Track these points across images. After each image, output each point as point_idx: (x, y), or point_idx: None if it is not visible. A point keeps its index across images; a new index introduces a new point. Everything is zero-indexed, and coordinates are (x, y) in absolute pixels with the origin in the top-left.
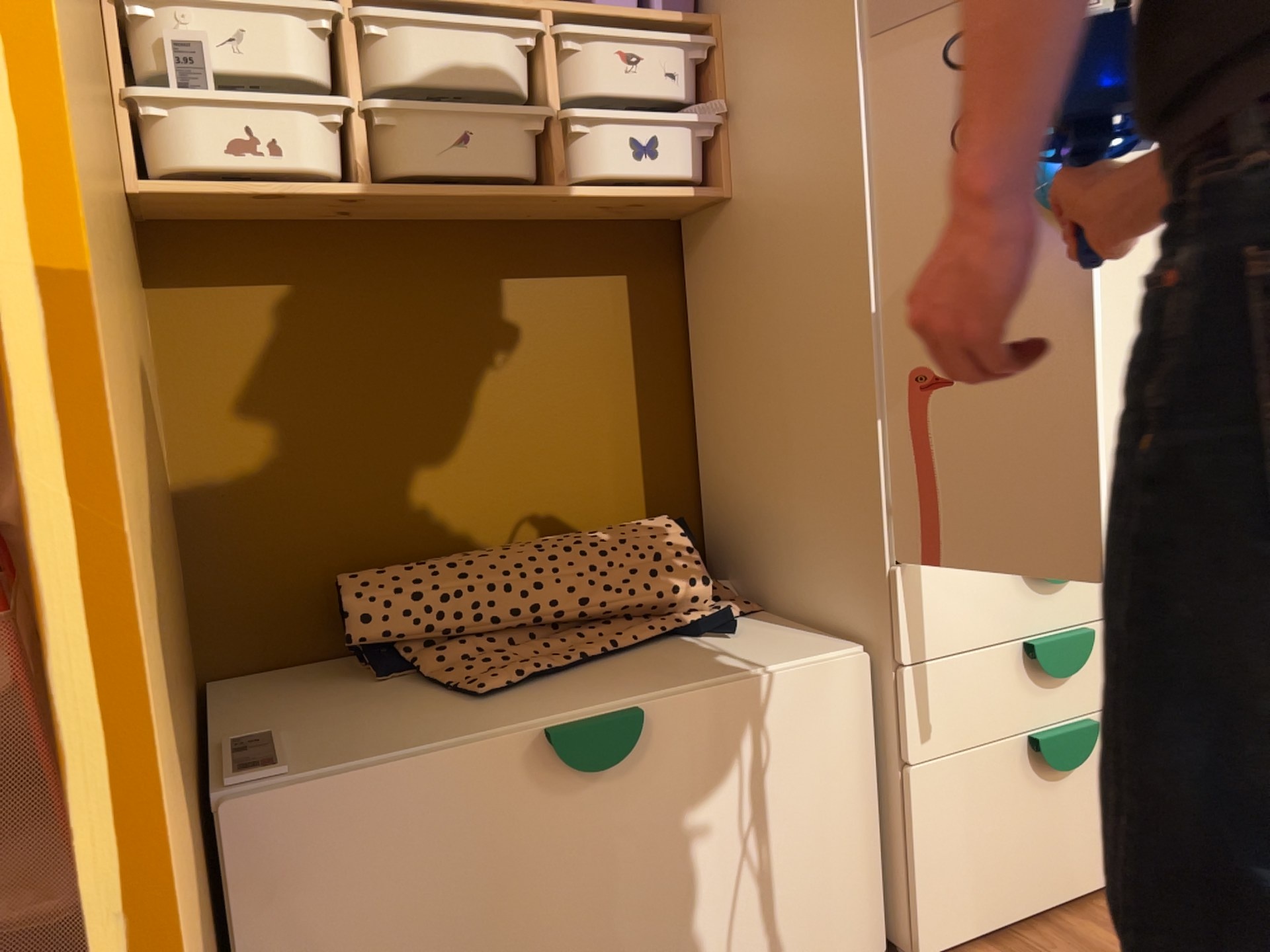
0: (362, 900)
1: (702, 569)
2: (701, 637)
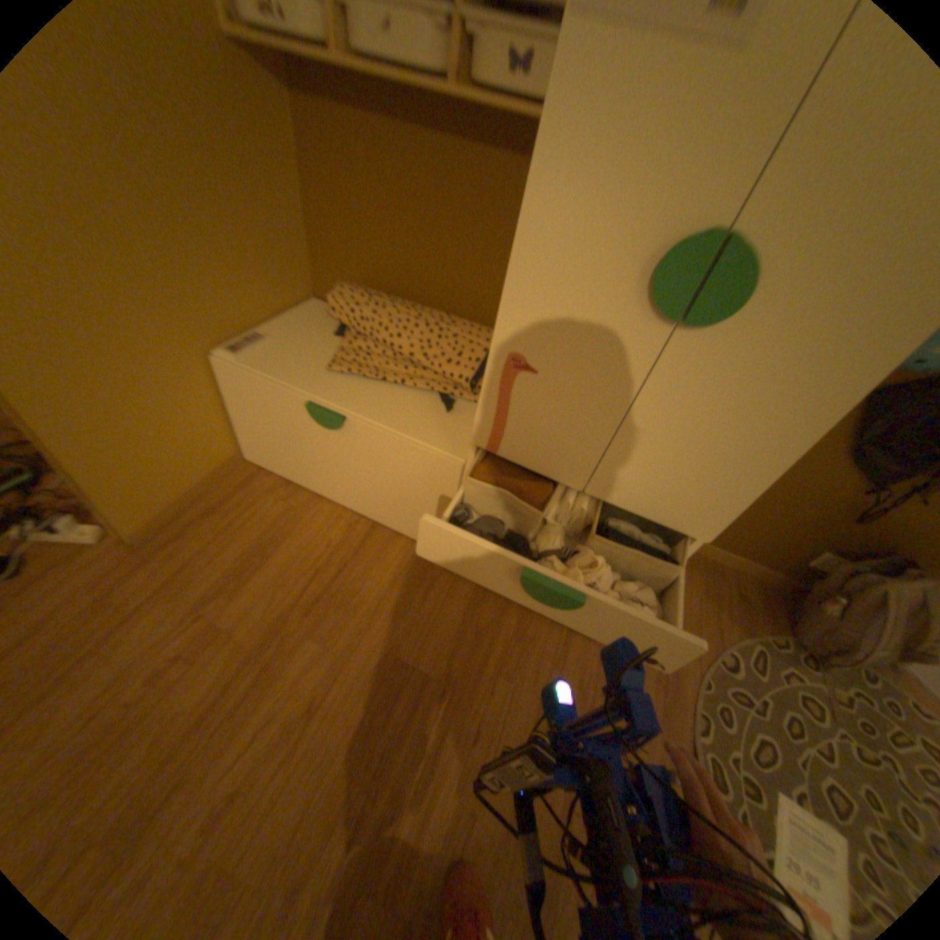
0: (257, 410)
1: (470, 373)
2: (441, 402)
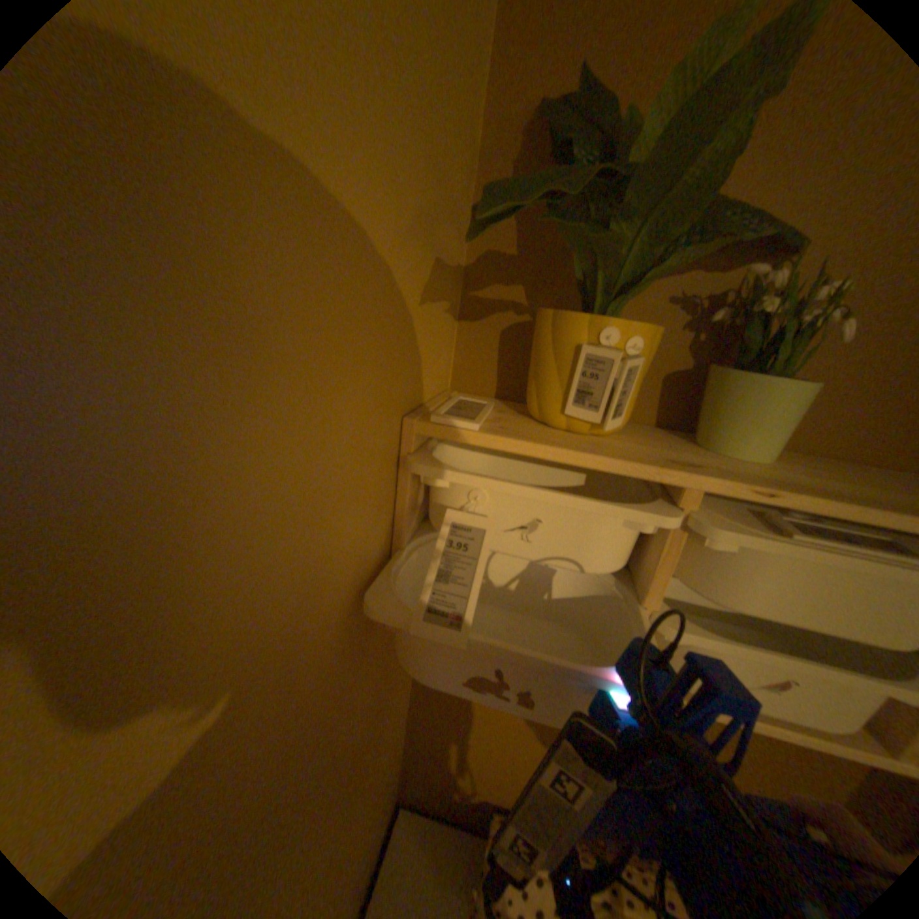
0: None
1: None
2: None
